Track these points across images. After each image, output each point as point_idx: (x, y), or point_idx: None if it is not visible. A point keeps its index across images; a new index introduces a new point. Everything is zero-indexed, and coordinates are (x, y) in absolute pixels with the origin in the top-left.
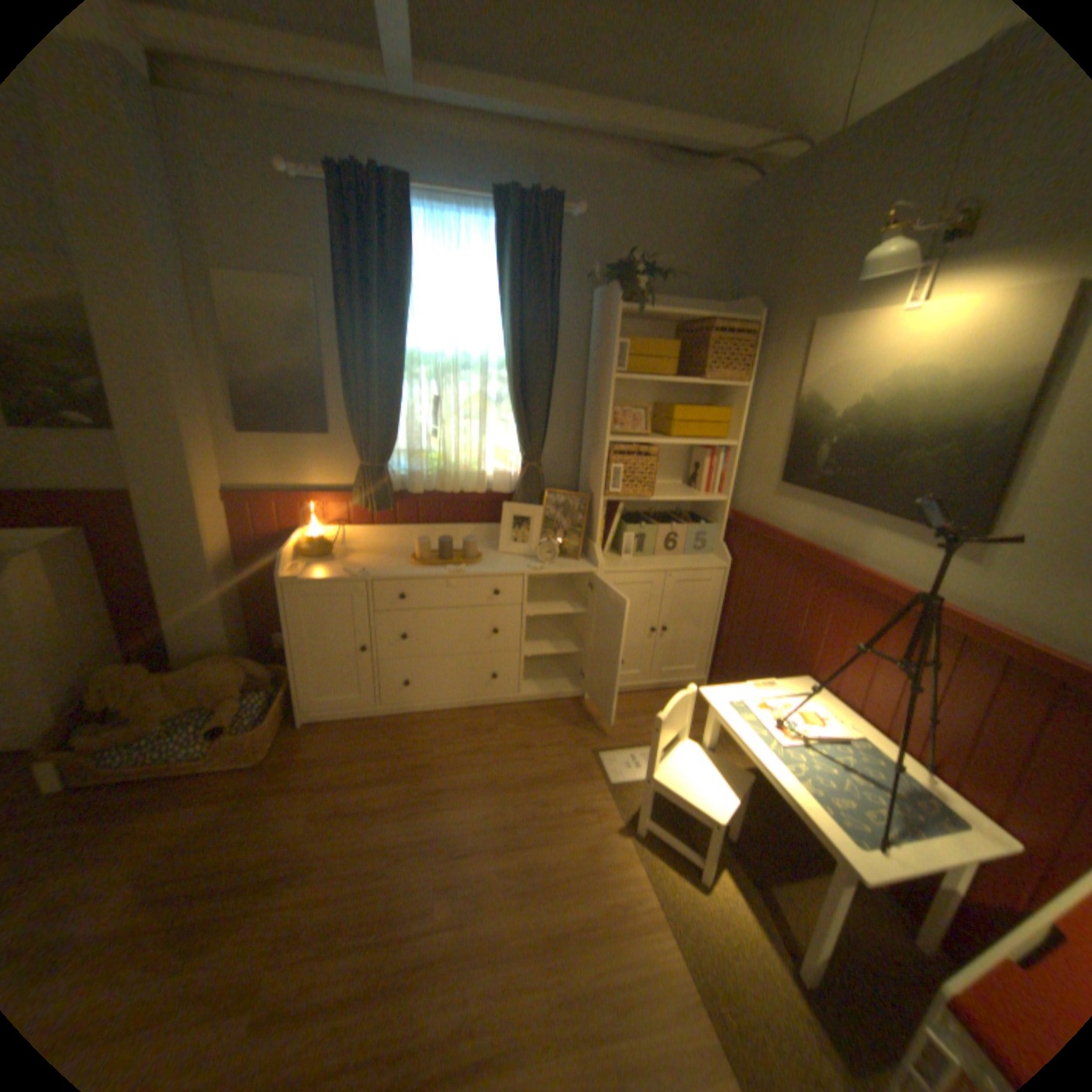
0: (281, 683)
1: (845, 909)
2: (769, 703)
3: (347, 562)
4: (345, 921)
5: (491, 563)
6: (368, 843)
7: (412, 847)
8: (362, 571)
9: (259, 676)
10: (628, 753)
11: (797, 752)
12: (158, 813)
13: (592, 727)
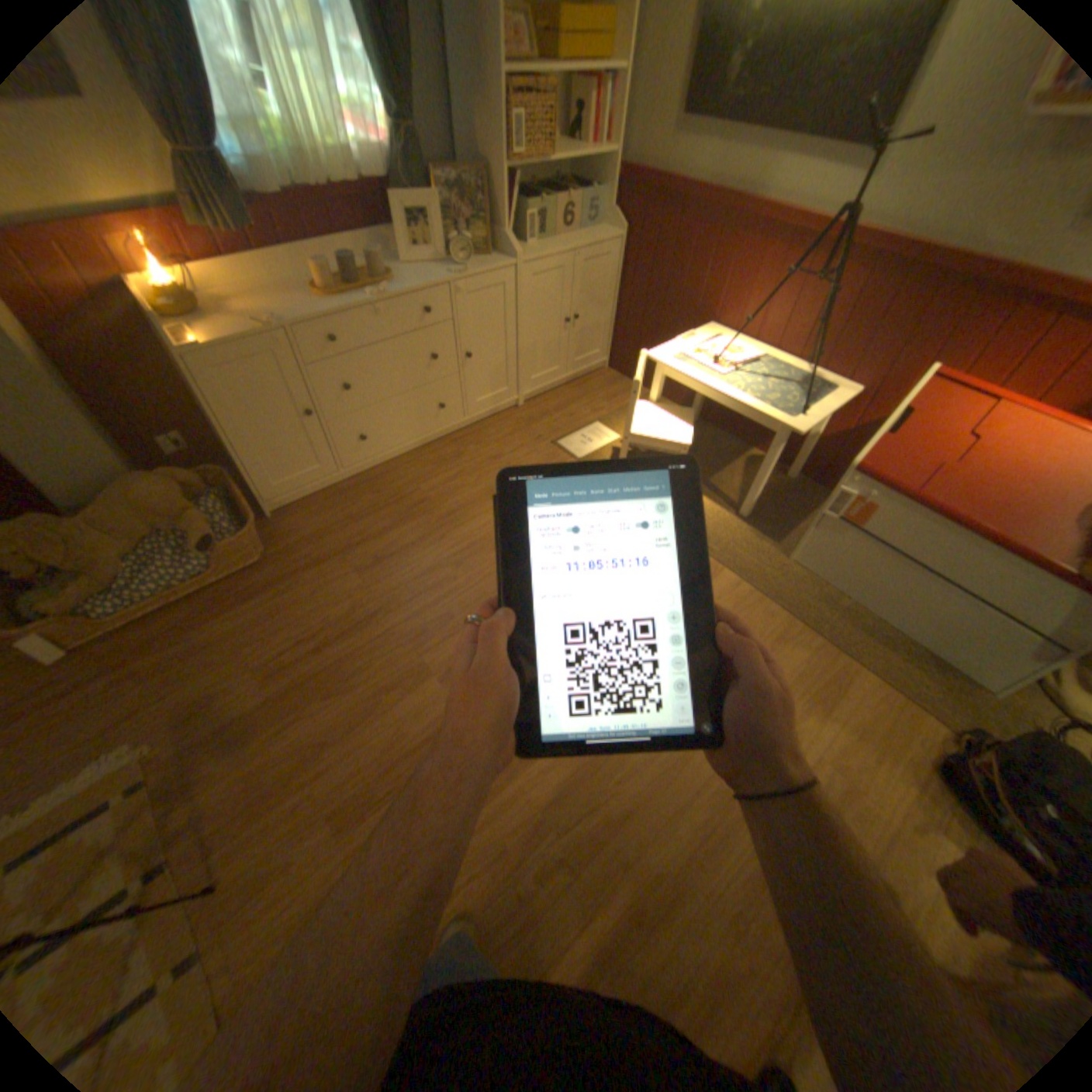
0: (215, 482)
1: (776, 459)
2: (697, 349)
3: (232, 310)
4: (450, 609)
5: (404, 277)
6: (424, 563)
7: (461, 552)
8: (271, 316)
9: (191, 479)
10: (576, 435)
11: (730, 376)
12: (201, 624)
13: (538, 426)
